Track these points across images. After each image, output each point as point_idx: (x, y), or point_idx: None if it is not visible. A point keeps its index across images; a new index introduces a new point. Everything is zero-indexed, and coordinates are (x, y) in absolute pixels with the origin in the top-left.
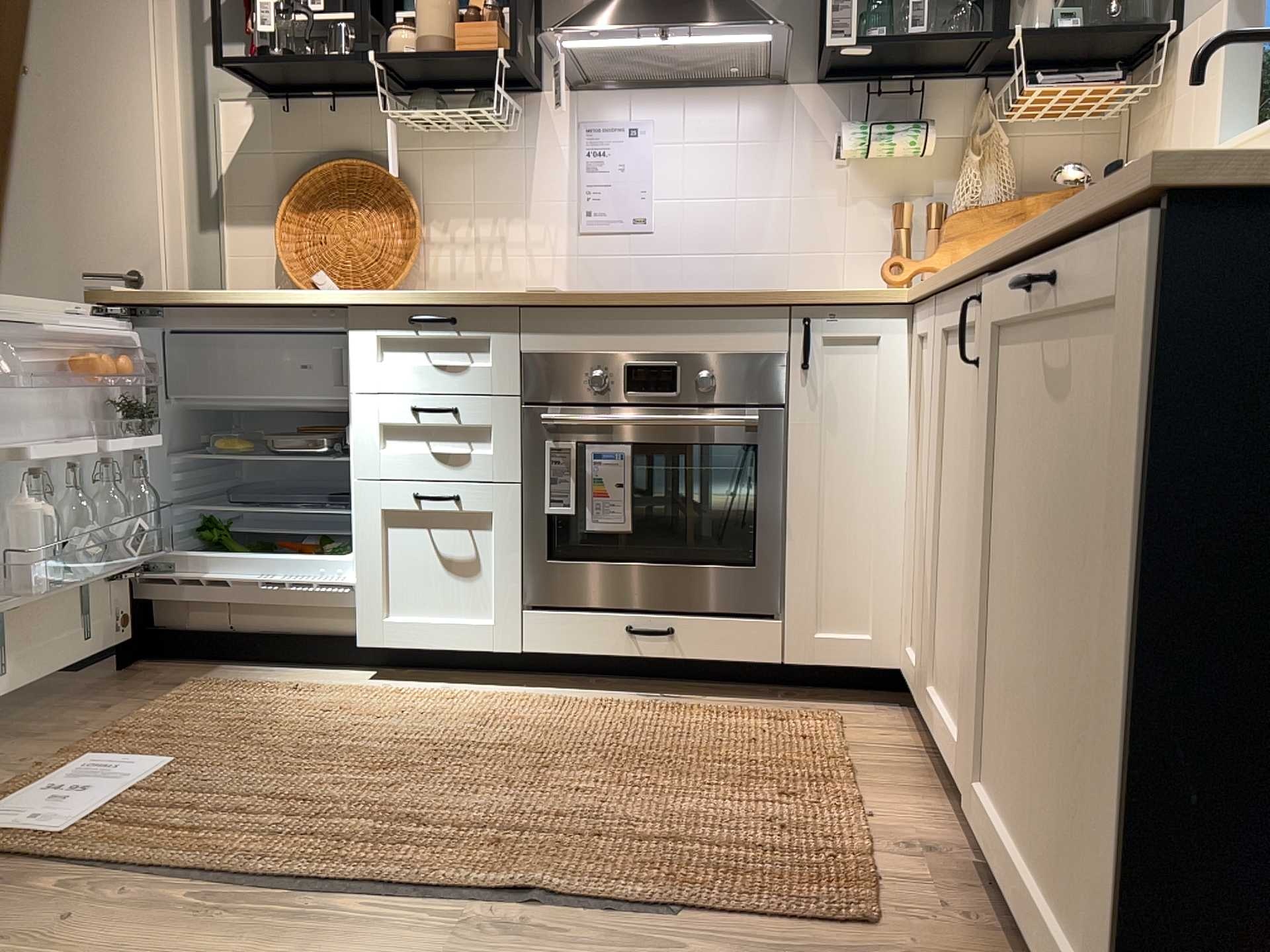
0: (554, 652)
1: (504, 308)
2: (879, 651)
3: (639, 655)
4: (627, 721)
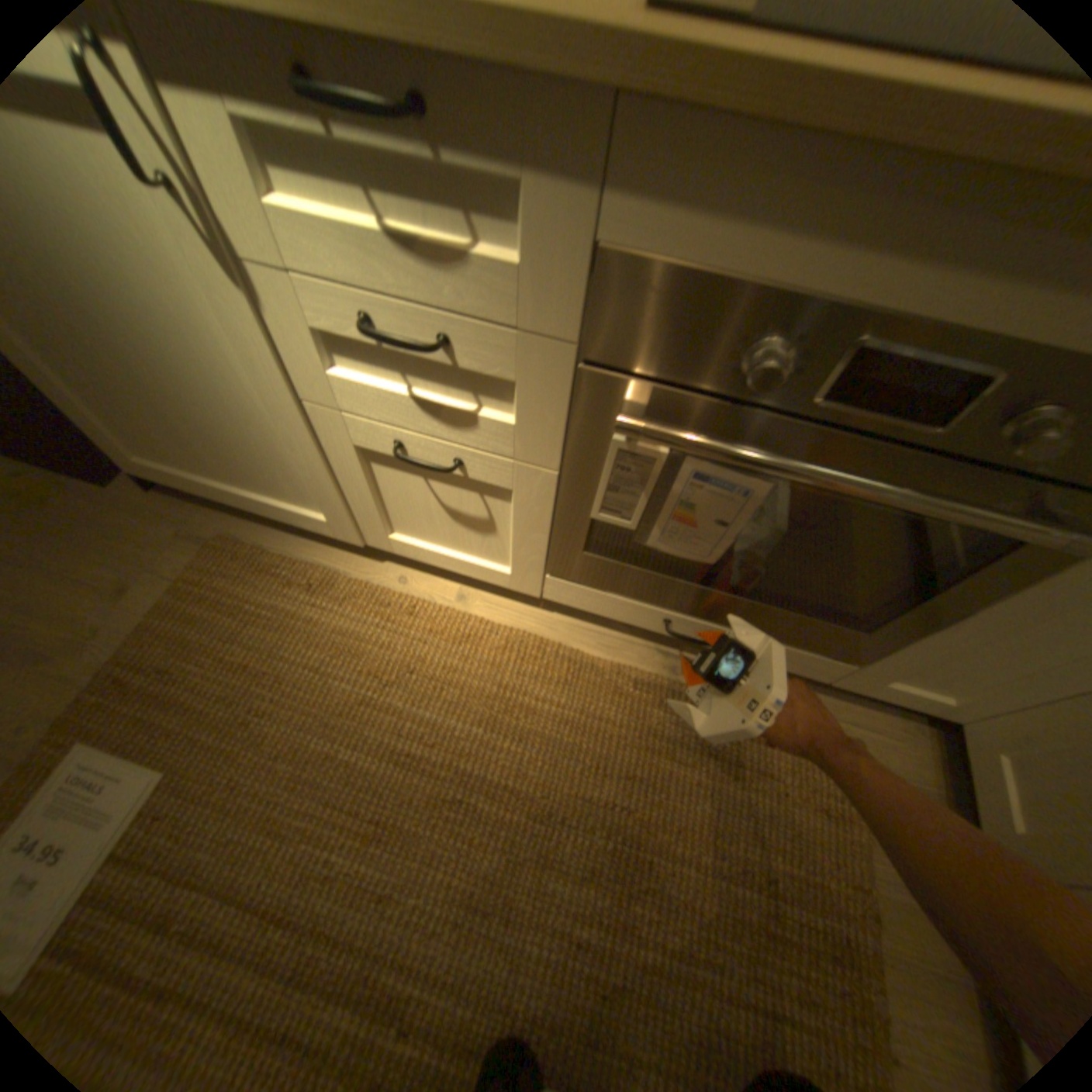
0: (577, 604)
1: (573, 82)
2: (953, 709)
3: (670, 632)
4: (640, 723)
